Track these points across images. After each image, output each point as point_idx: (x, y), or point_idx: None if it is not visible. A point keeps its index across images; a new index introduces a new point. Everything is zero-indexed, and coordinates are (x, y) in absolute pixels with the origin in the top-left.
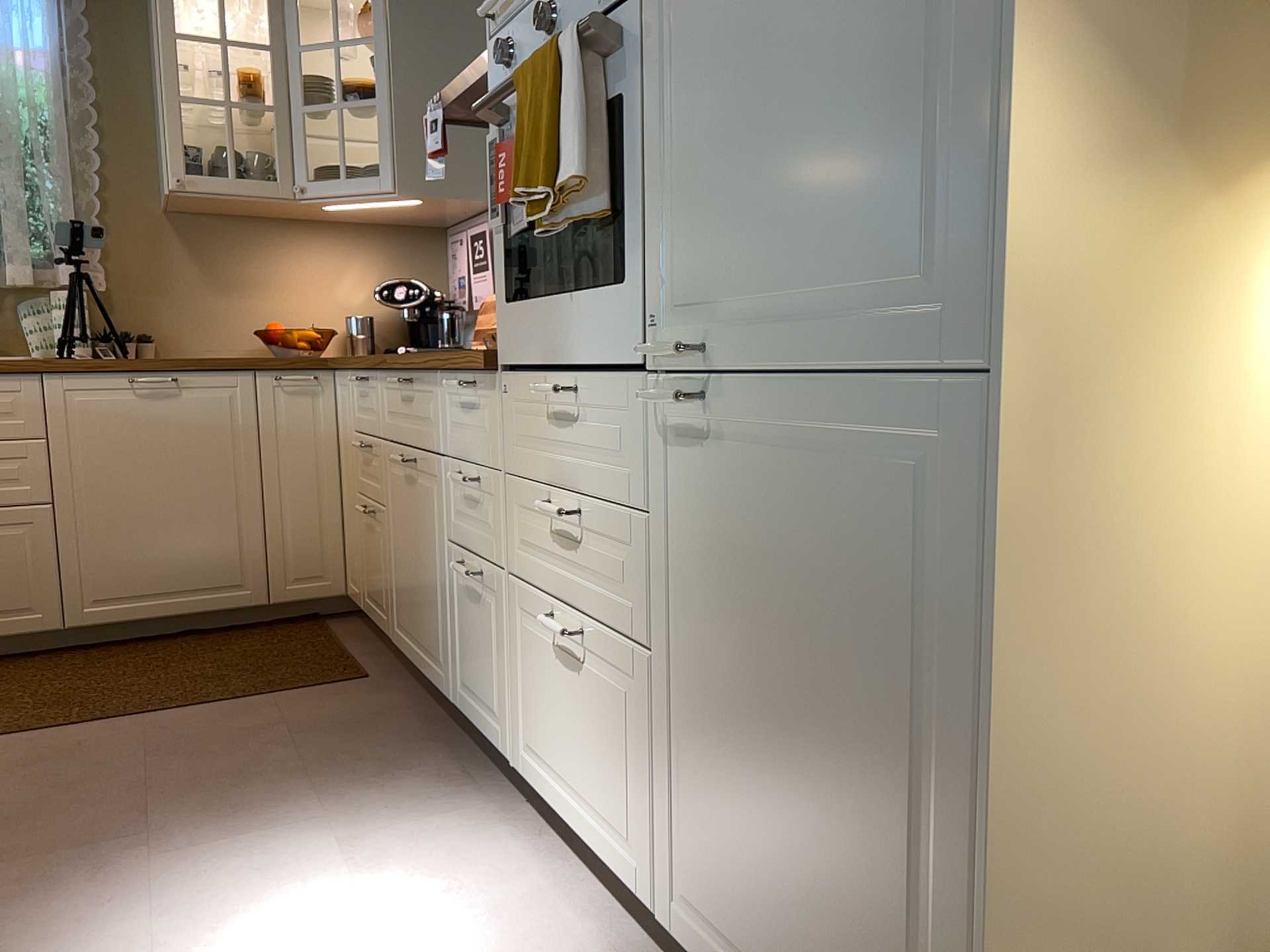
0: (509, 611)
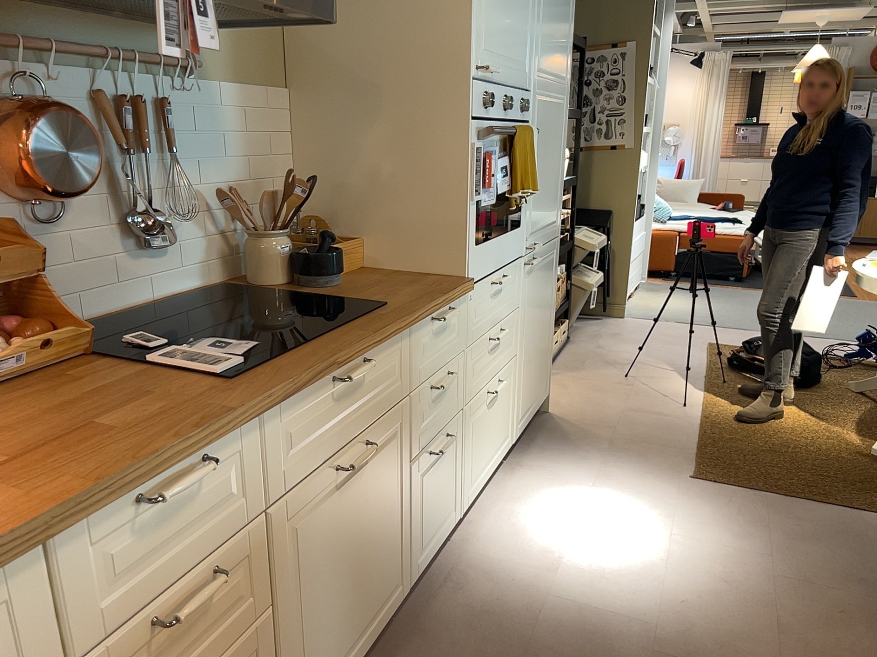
0: (461, 430)
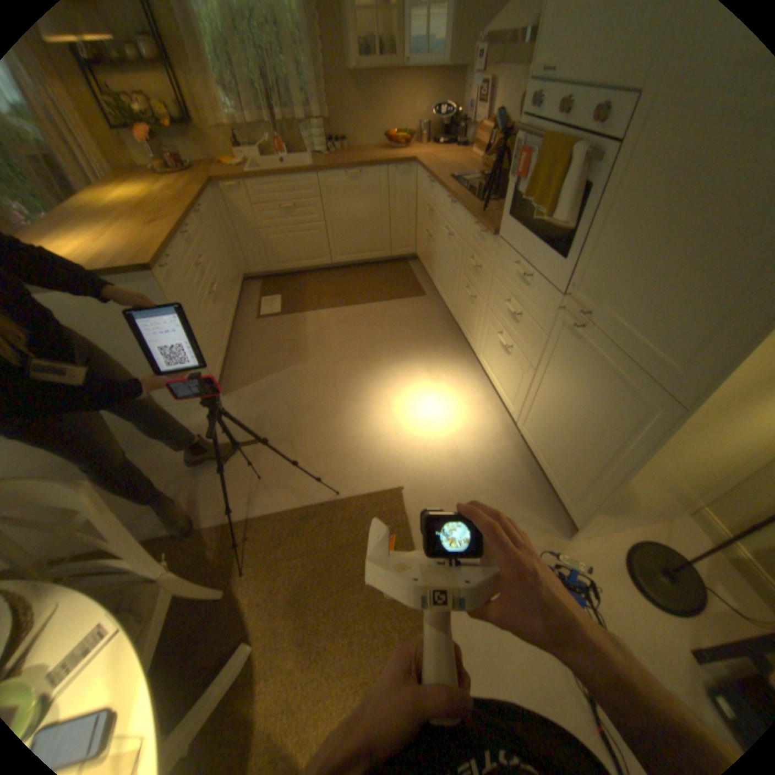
0: (482, 315)
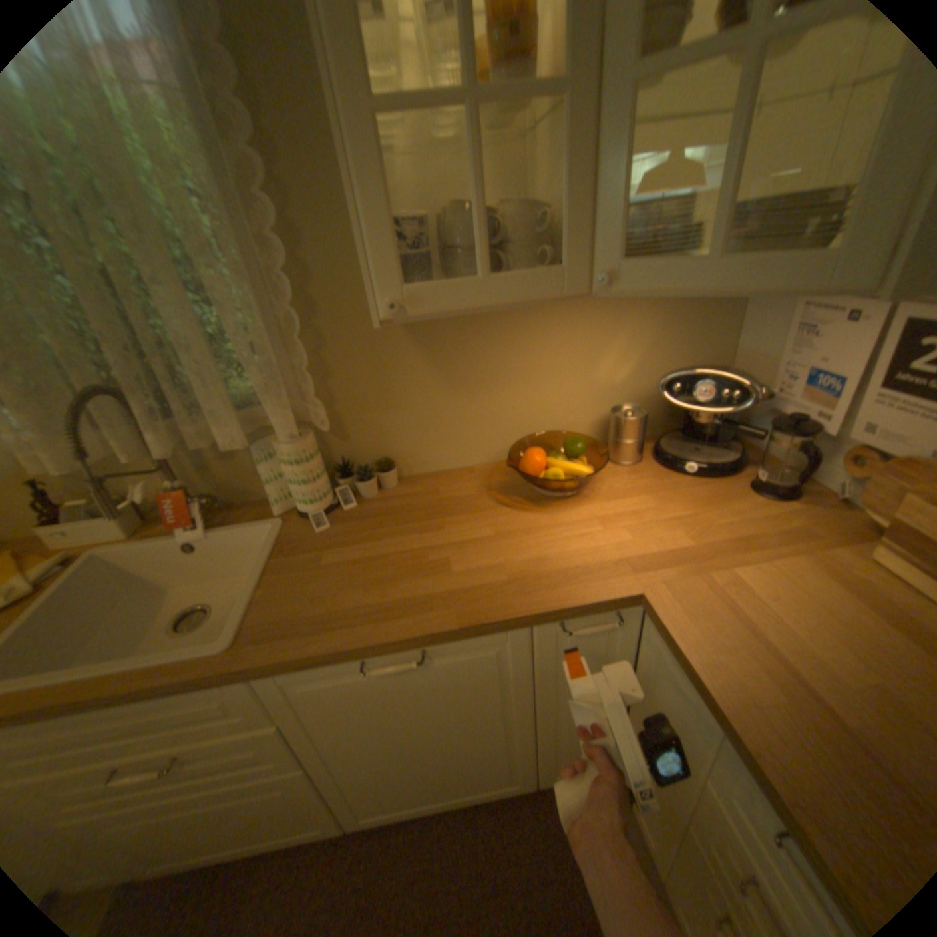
0: None
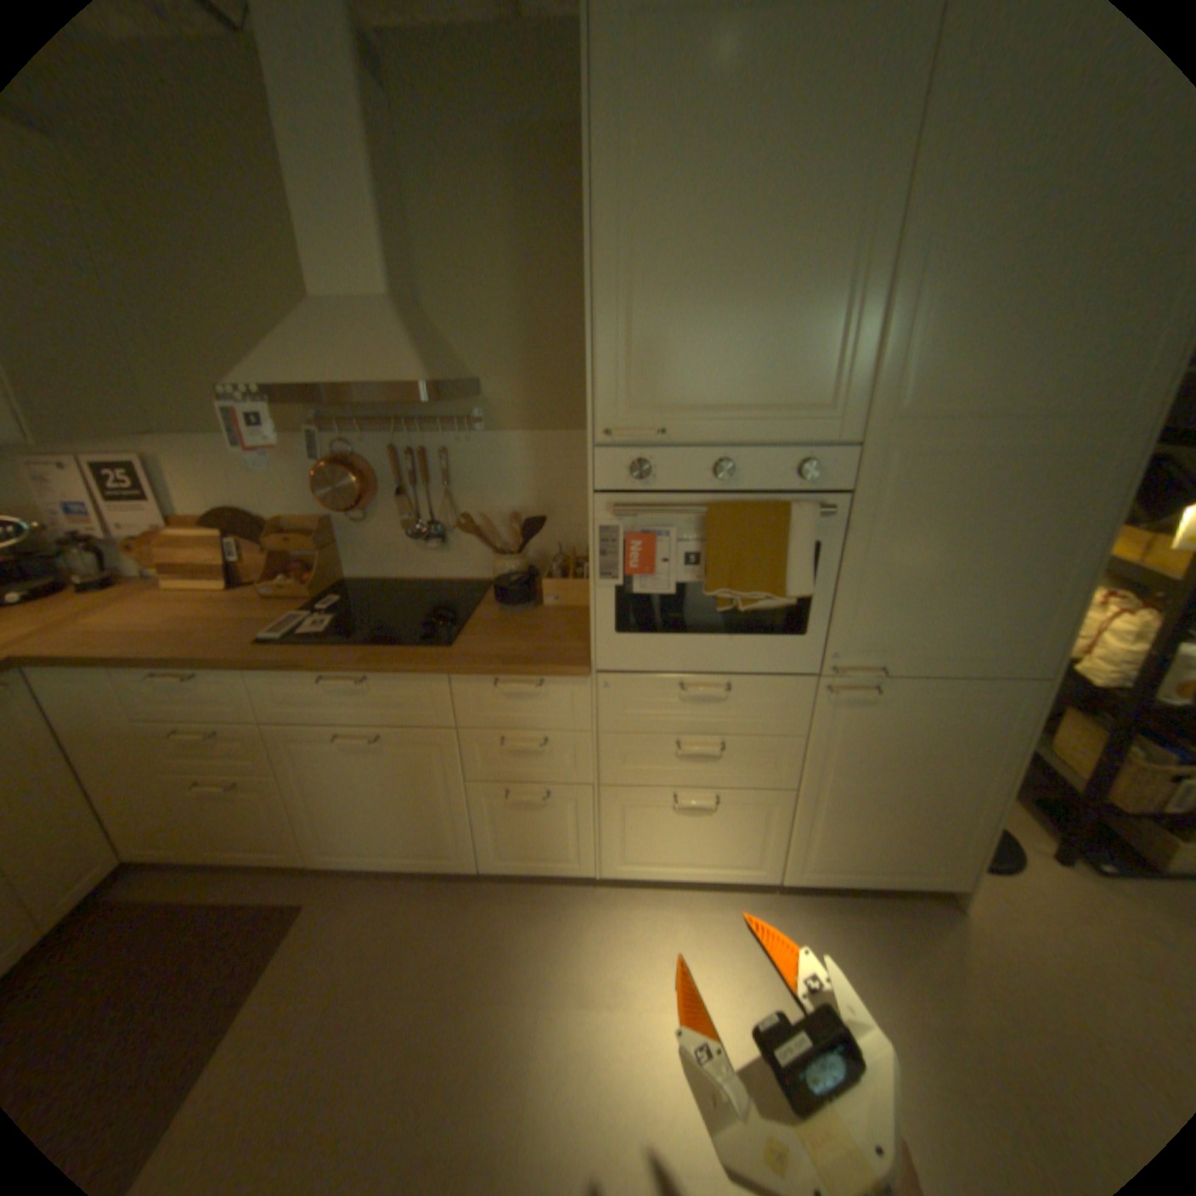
0: (594, 803)
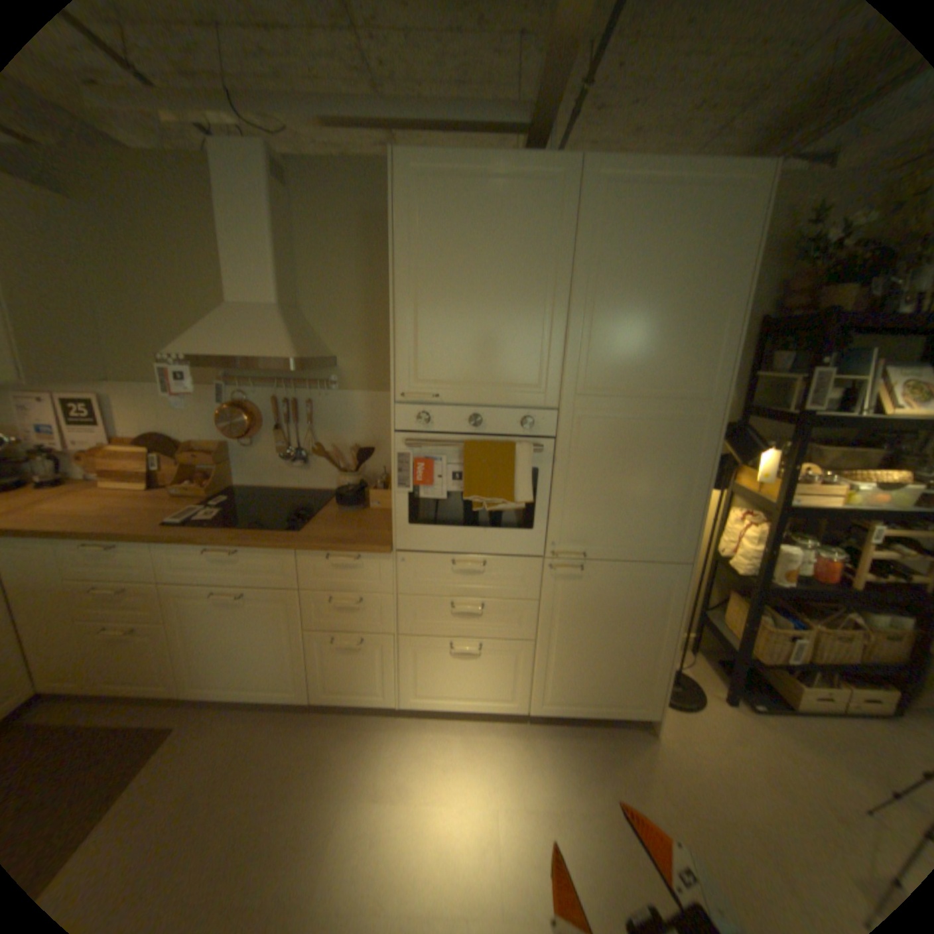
0: (394, 649)
